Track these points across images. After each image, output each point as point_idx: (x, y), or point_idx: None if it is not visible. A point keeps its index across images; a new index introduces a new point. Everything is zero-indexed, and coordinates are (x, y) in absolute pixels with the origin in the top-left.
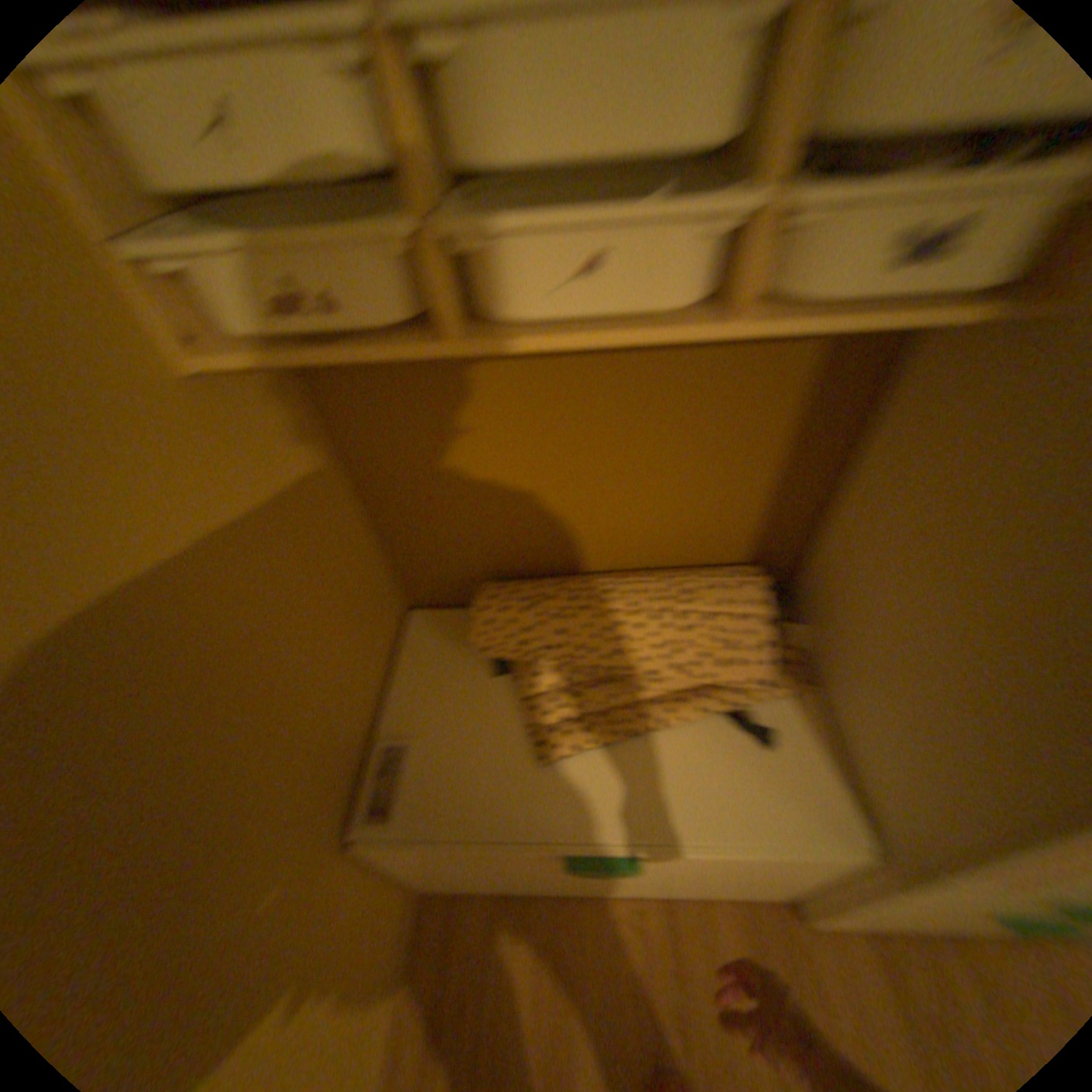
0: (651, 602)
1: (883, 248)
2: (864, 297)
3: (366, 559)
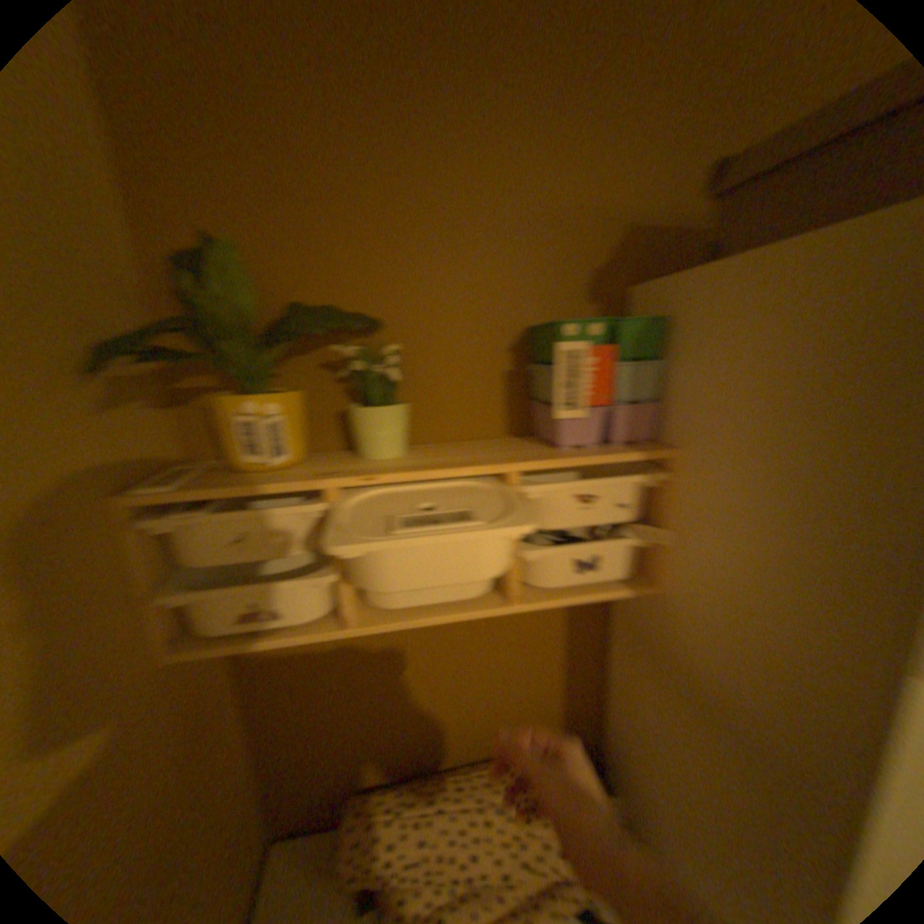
0: (495, 796)
1: (571, 571)
2: (571, 590)
3: (243, 792)
